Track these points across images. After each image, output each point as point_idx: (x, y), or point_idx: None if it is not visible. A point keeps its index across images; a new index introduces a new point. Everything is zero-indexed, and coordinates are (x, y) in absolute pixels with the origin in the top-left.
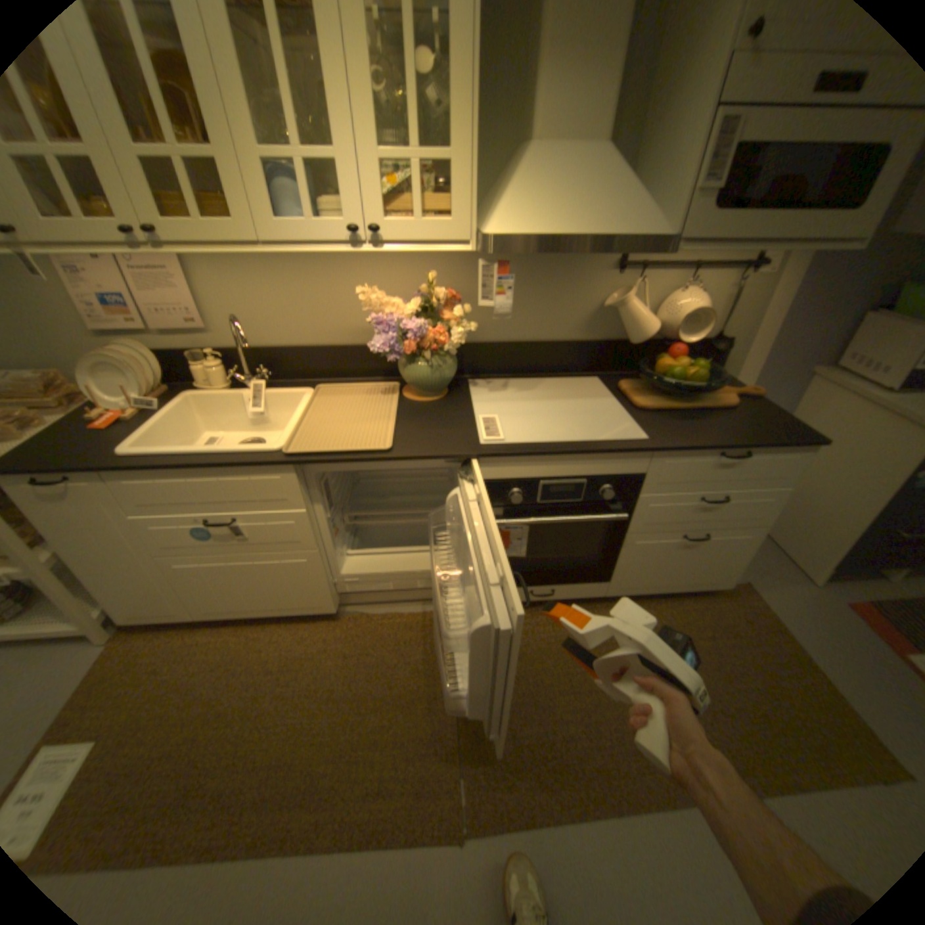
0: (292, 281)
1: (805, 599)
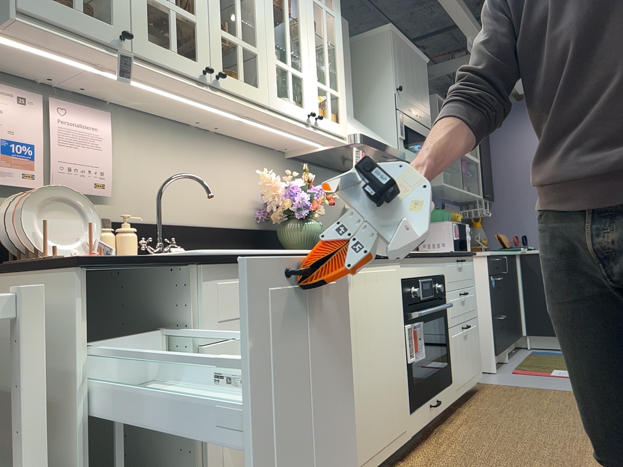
0: (190, 166)
1: (501, 377)
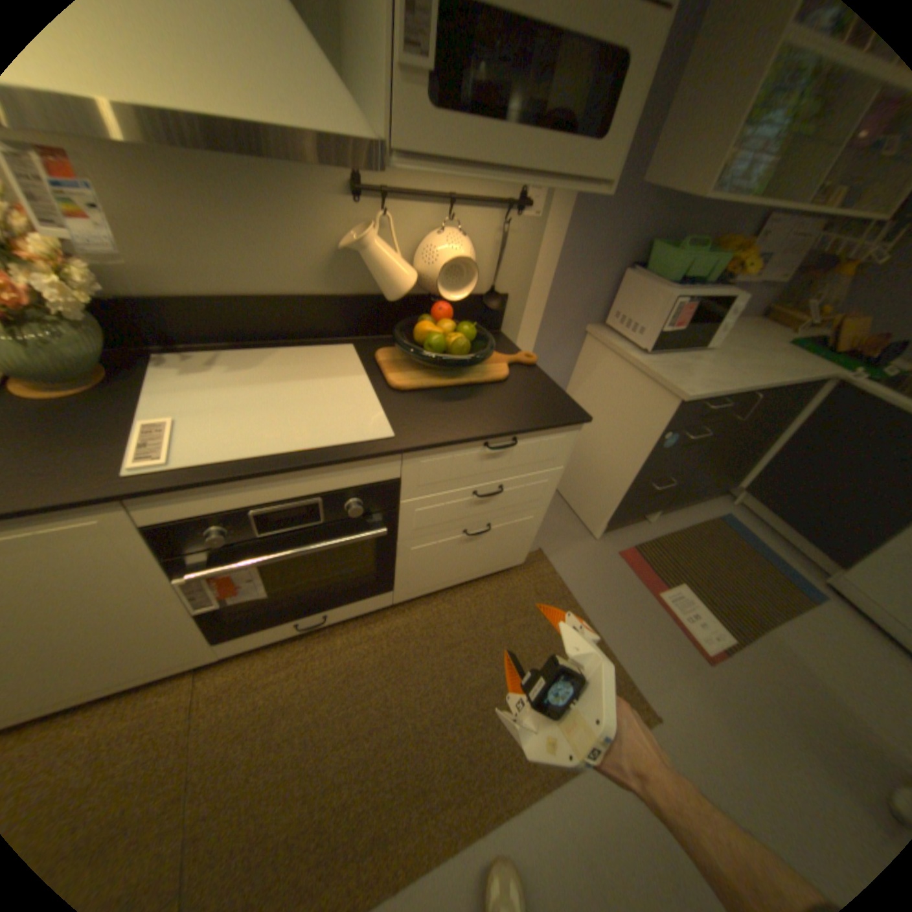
0: None
1: (585, 555)
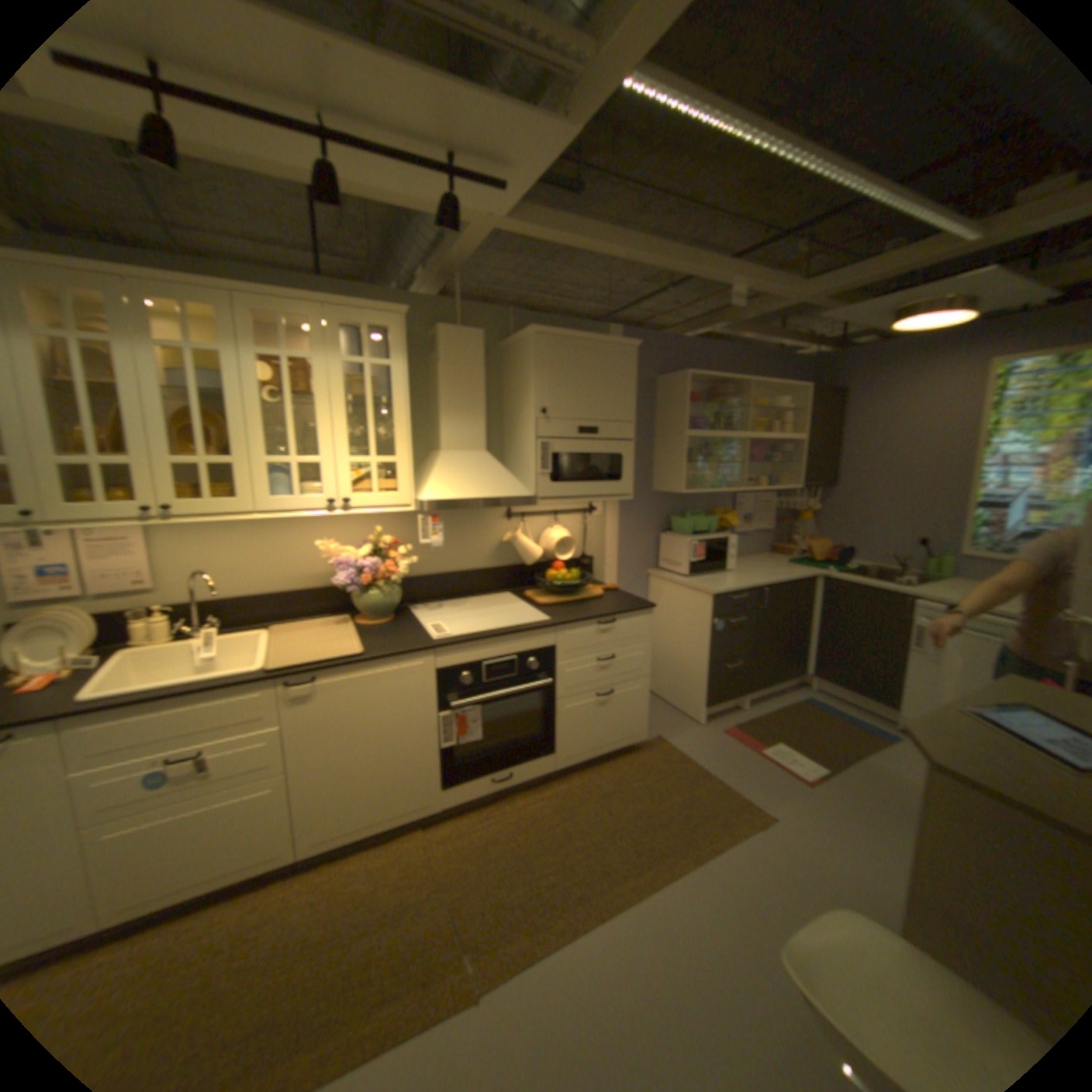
0: (255, 542)
1: (698, 737)
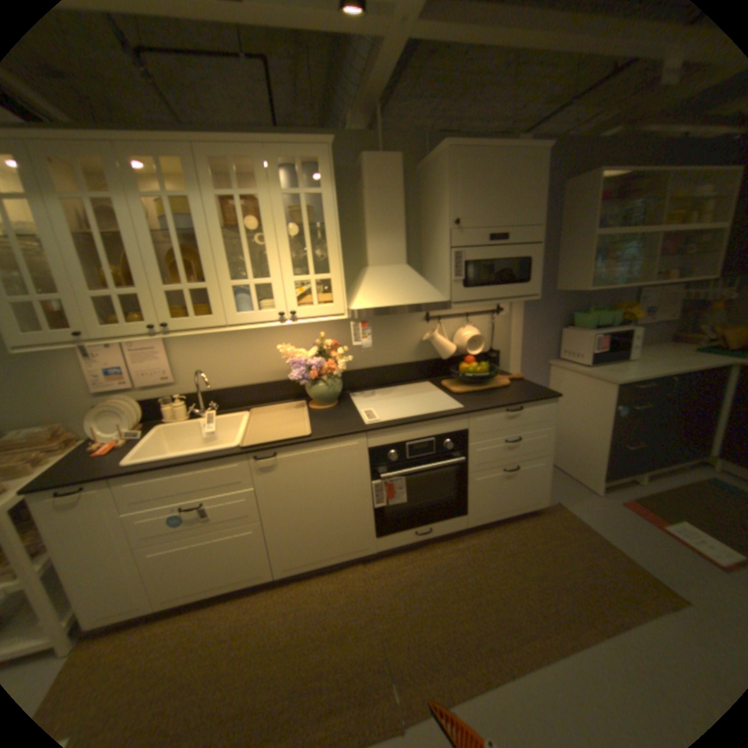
0: (236, 347)
1: (596, 507)
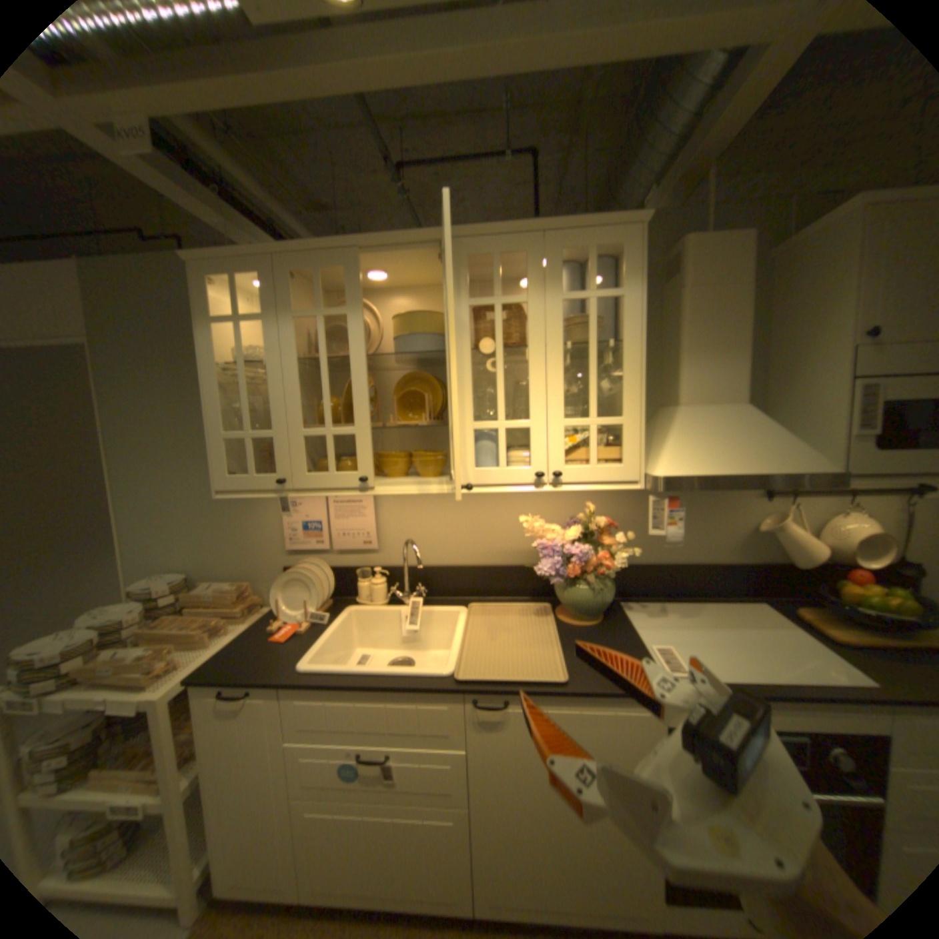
0: (458, 510)
1: None
